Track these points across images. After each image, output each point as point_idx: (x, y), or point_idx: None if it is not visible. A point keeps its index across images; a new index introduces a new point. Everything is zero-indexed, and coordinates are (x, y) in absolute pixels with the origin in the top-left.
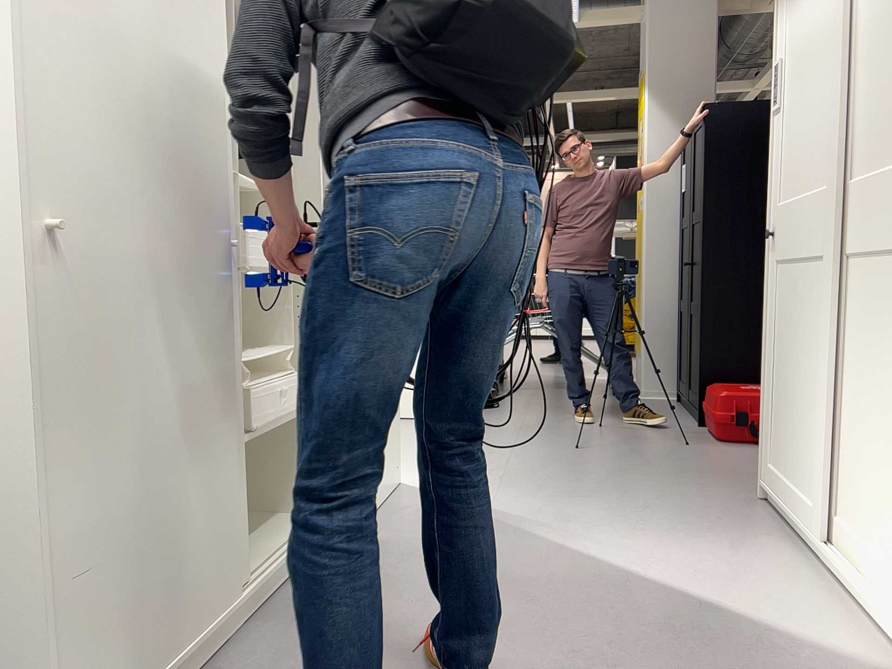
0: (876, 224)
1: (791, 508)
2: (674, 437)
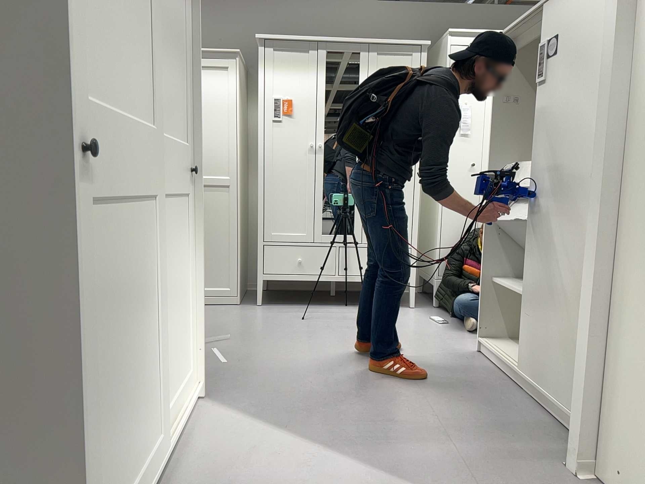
0: (171, 178)
1: None
2: None
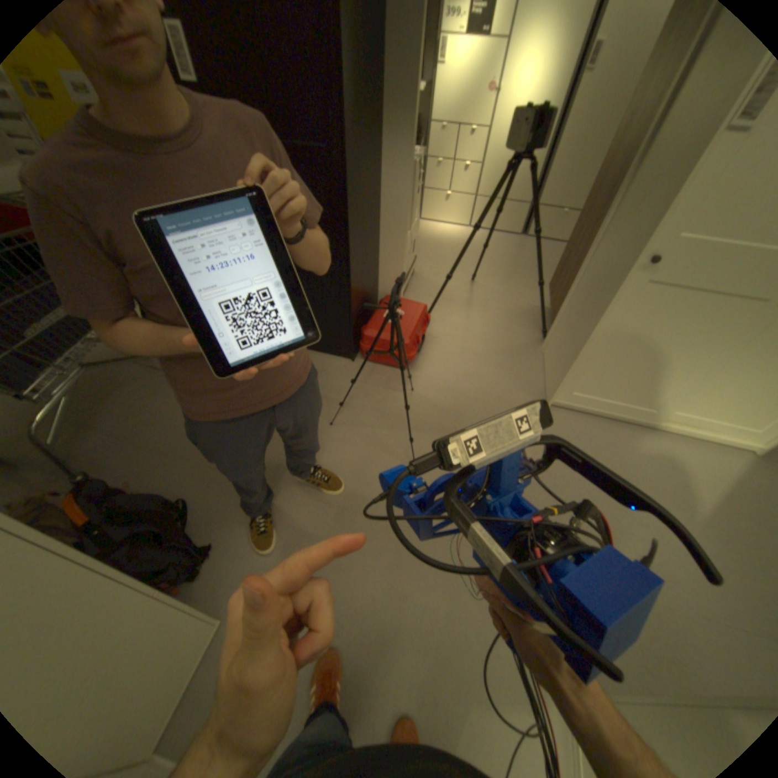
0: None
1: (628, 415)
2: (391, 390)
